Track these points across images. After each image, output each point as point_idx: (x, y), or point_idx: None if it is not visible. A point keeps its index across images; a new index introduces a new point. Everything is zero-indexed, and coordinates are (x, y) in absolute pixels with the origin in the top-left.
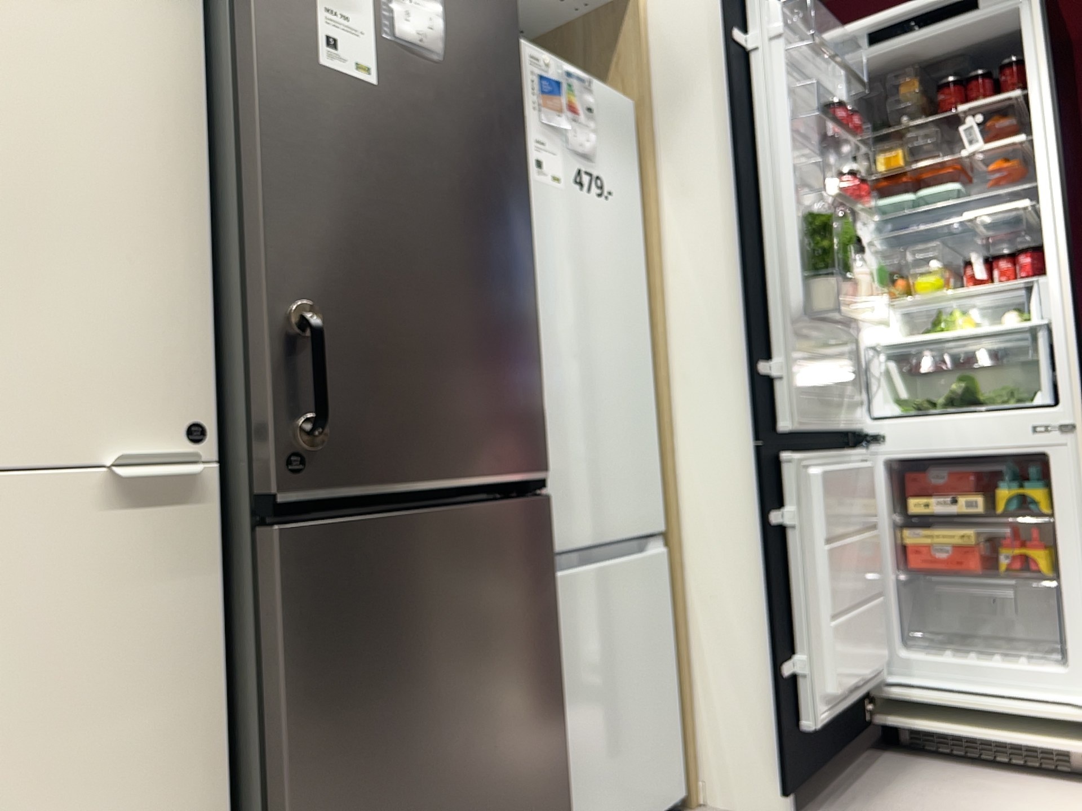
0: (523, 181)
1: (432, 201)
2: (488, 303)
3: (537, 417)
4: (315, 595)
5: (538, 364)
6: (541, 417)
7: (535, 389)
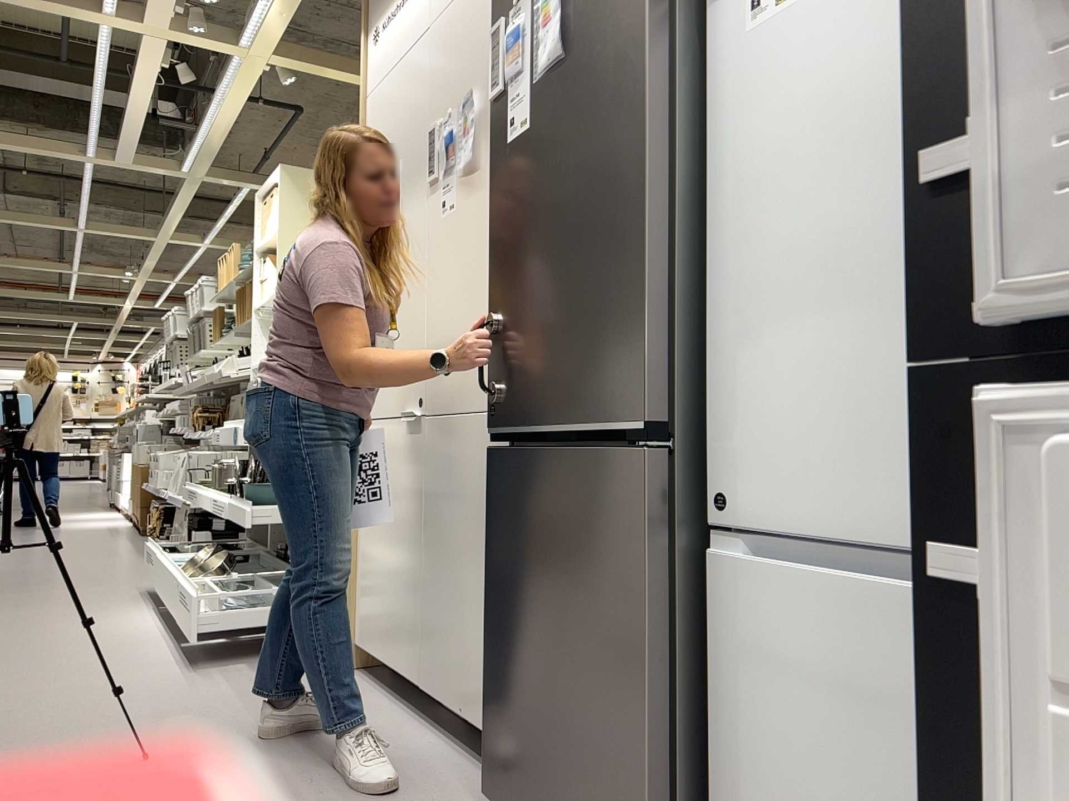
0: (640, 96)
1: (557, 190)
2: (594, 257)
3: (638, 362)
4: (497, 495)
5: (644, 301)
6: (644, 362)
7: (638, 332)
